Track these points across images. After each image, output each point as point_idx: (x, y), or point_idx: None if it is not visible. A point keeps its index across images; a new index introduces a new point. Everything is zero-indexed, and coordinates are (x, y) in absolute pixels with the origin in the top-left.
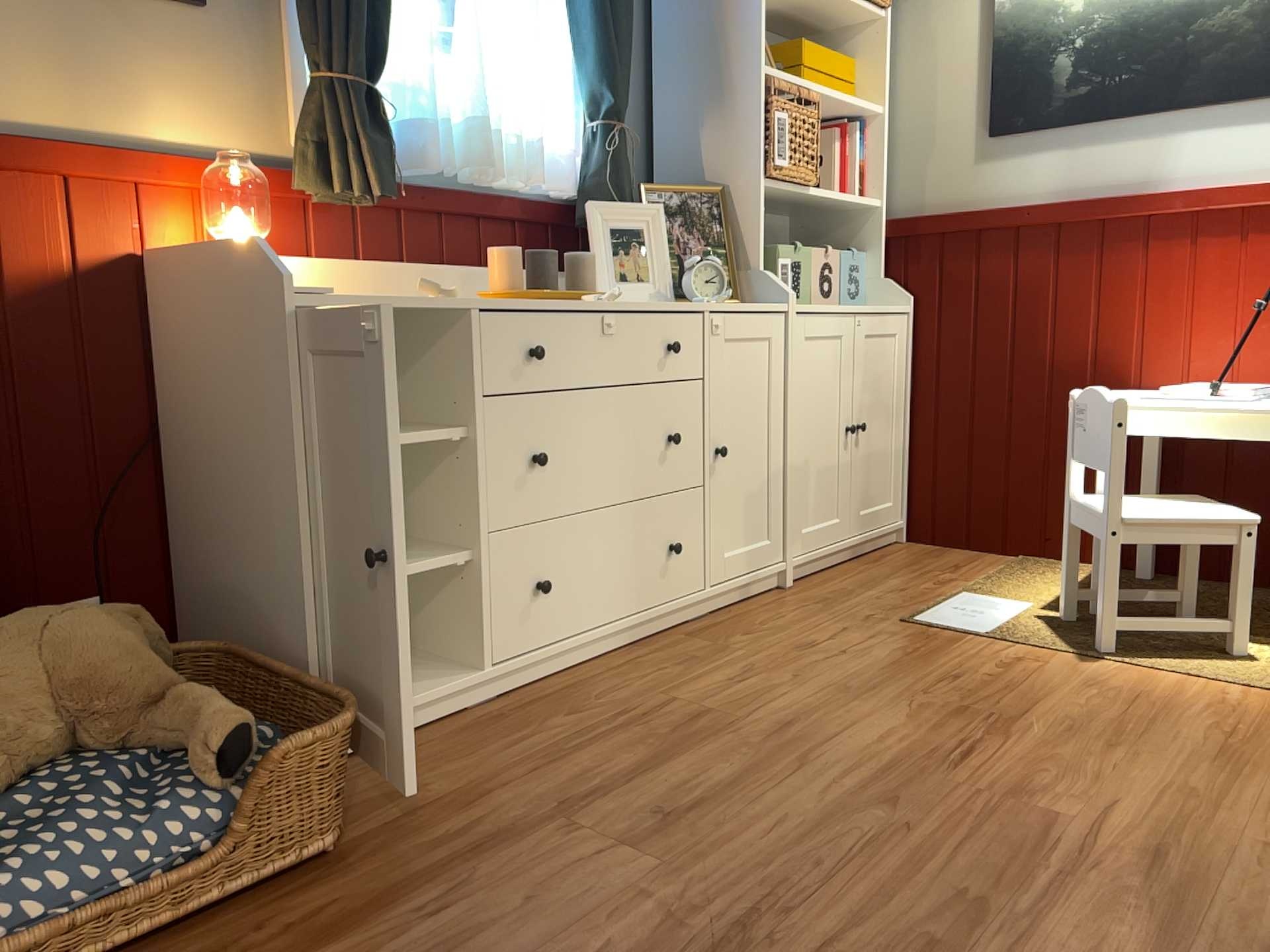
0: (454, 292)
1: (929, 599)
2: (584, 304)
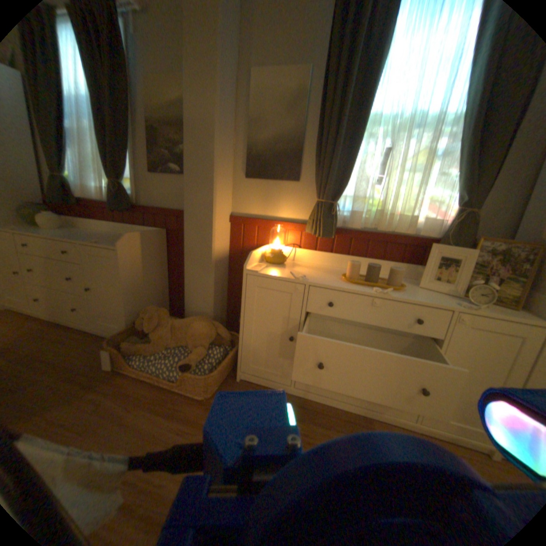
0: (305, 278)
1: None
2: (367, 292)
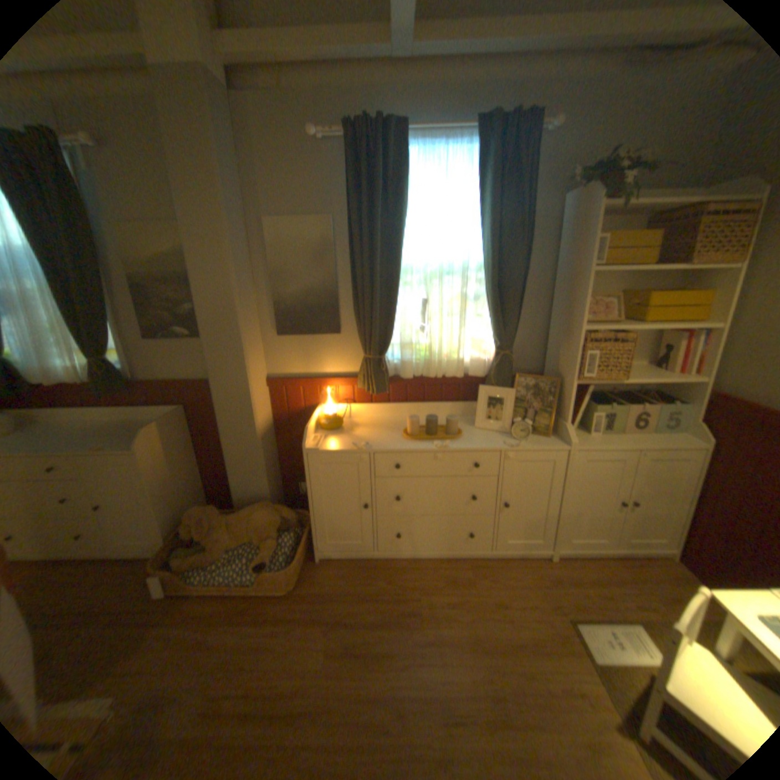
0: (367, 446)
1: (612, 618)
2: (428, 449)
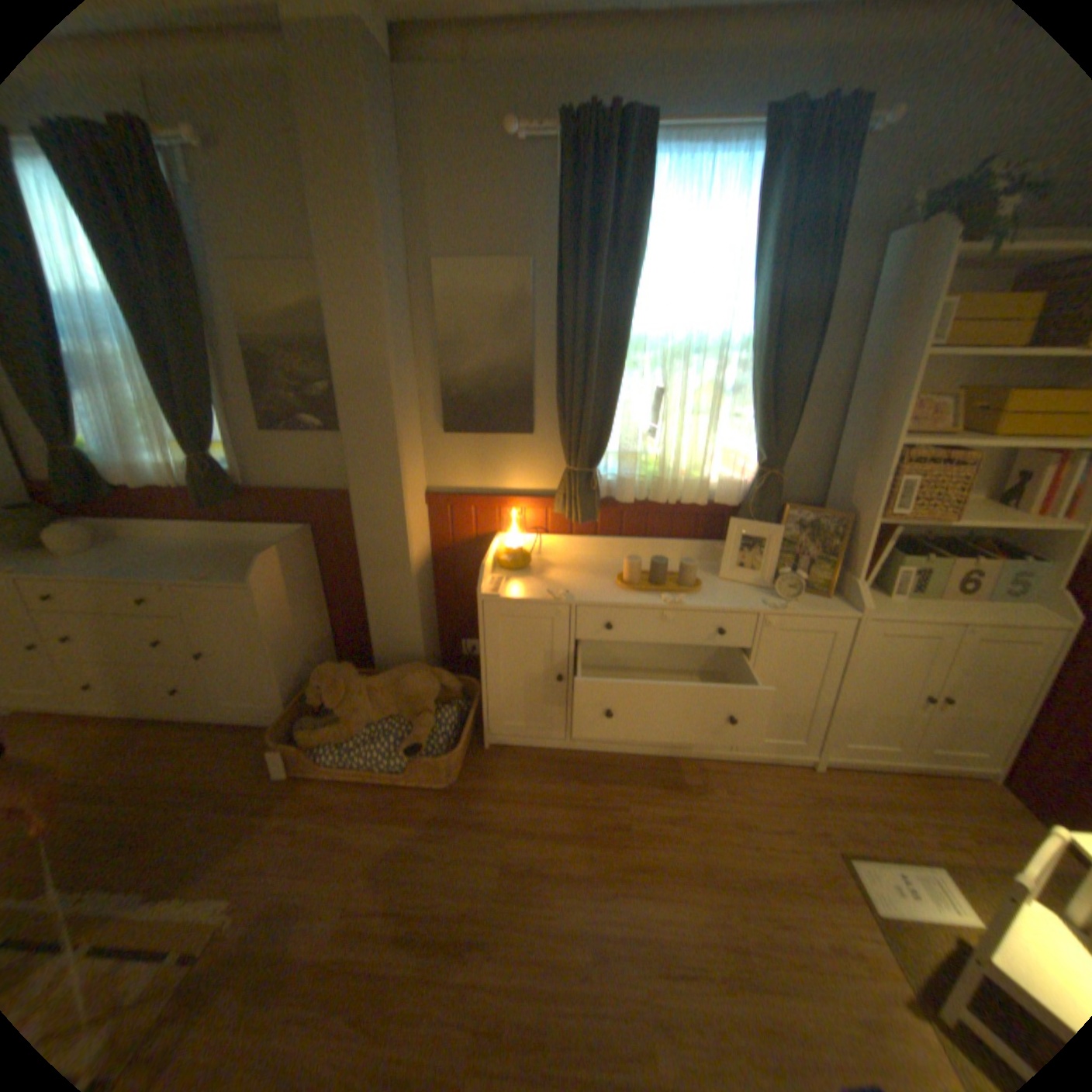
0: (567, 595)
1: (901, 855)
2: (653, 604)
